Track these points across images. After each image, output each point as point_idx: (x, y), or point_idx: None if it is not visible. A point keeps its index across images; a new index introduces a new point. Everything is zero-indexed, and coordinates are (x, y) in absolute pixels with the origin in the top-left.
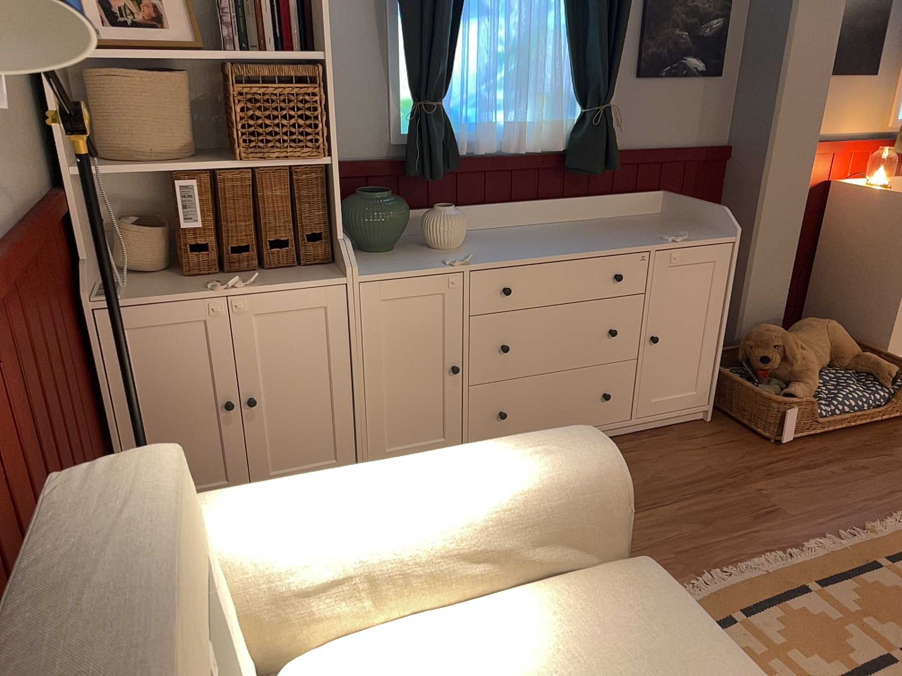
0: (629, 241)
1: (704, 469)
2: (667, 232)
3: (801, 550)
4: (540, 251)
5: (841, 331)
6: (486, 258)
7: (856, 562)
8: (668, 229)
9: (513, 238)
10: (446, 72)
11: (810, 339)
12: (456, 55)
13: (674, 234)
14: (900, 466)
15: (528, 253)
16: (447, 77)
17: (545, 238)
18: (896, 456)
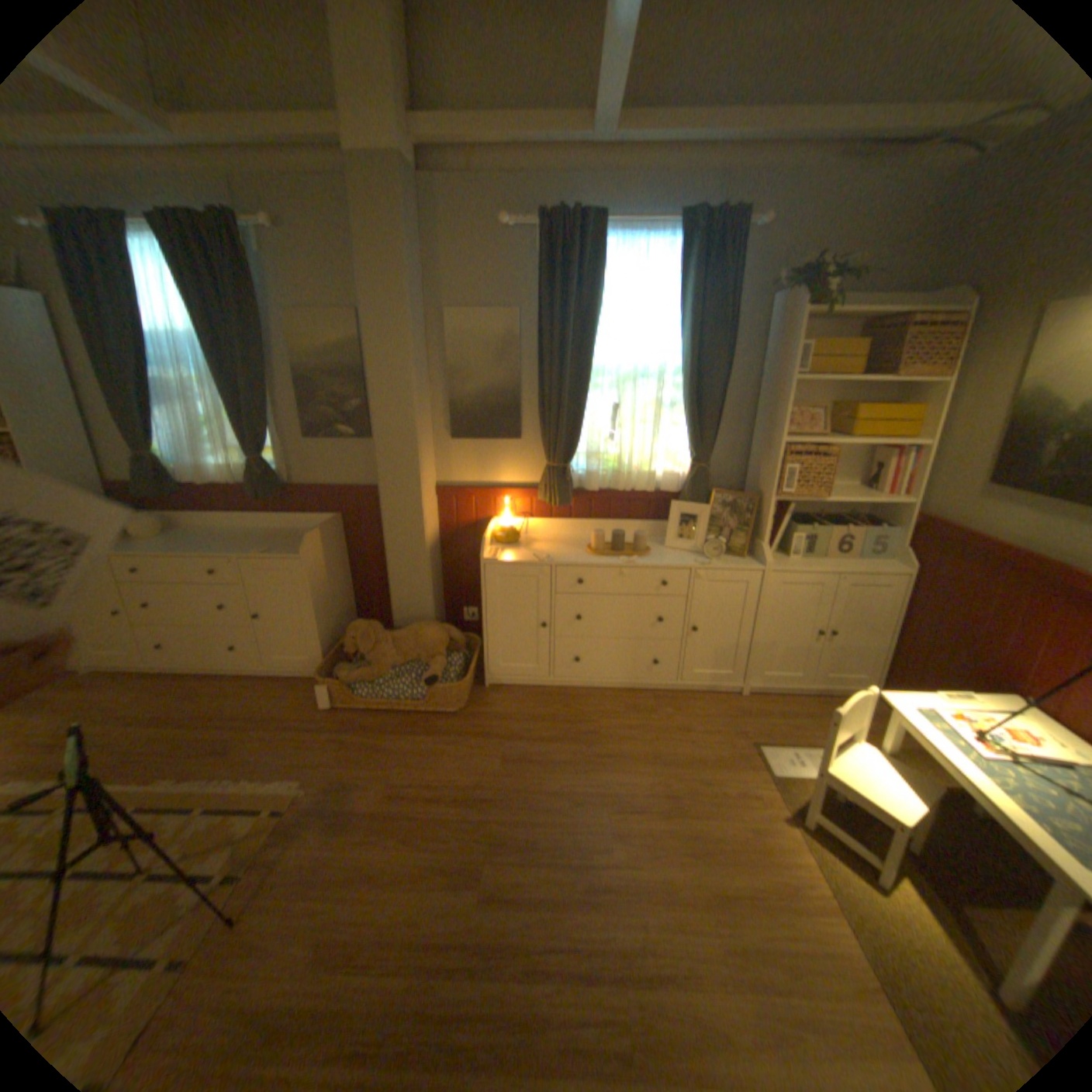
0: (235, 549)
1: (254, 713)
2: (279, 546)
3: (179, 785)
4: (168, 550)
5: (429, 636)
6: (129, 550)
7: (186, 805)
8: (293, 543)
9: (194, 537)
10: (137, 436)
11: (401, 637)
12: (150, 425)
13: (270, 548)
14: (366, 750)
15: (158, 550)
16: (144, 438)
17: (206, 540)
18: (381, 742)
